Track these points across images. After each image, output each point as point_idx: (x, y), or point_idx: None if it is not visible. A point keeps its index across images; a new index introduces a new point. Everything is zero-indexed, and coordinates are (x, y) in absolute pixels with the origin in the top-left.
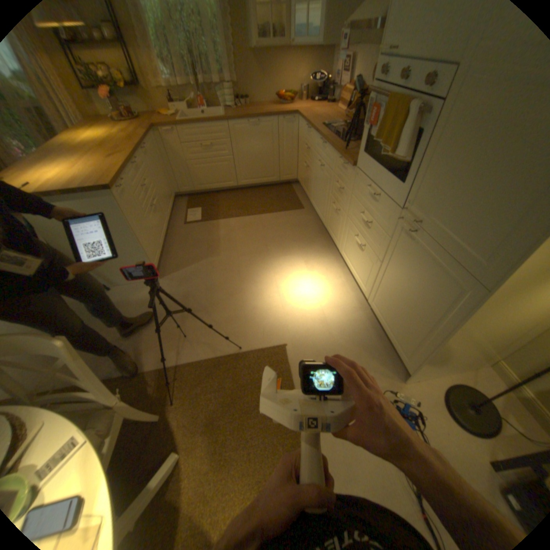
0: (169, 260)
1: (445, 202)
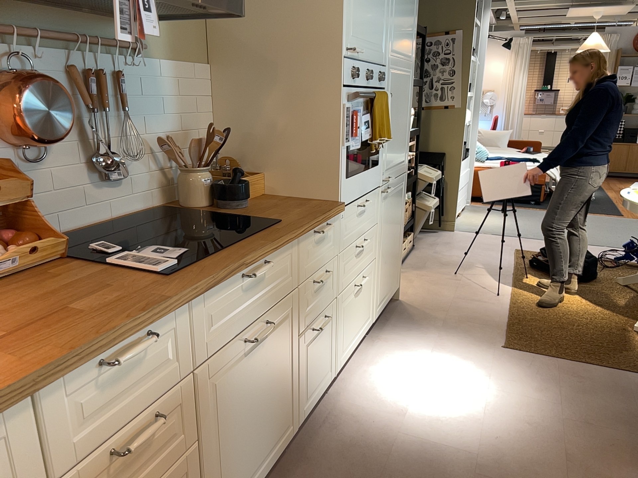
0: None
1: (395, 148)
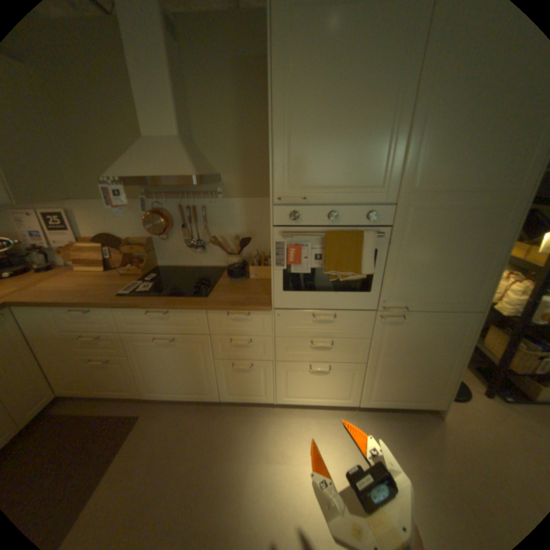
0: None
1: (428, 283)
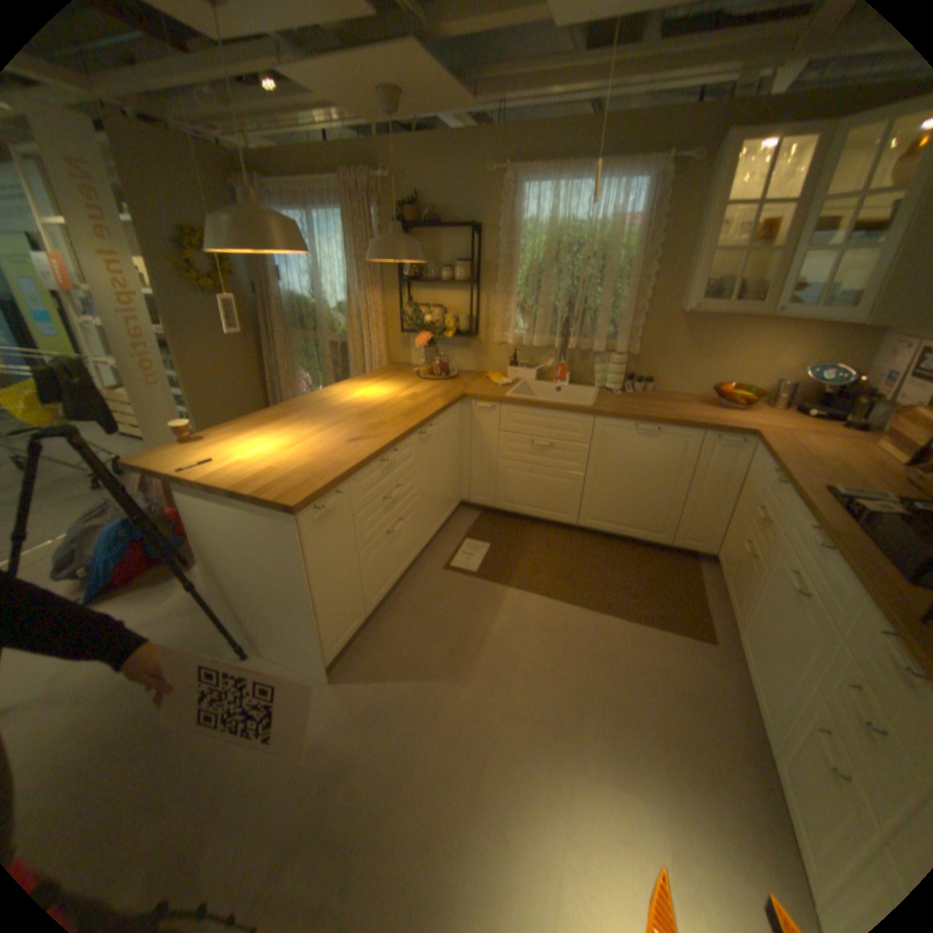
0: (371, 645)
1: None
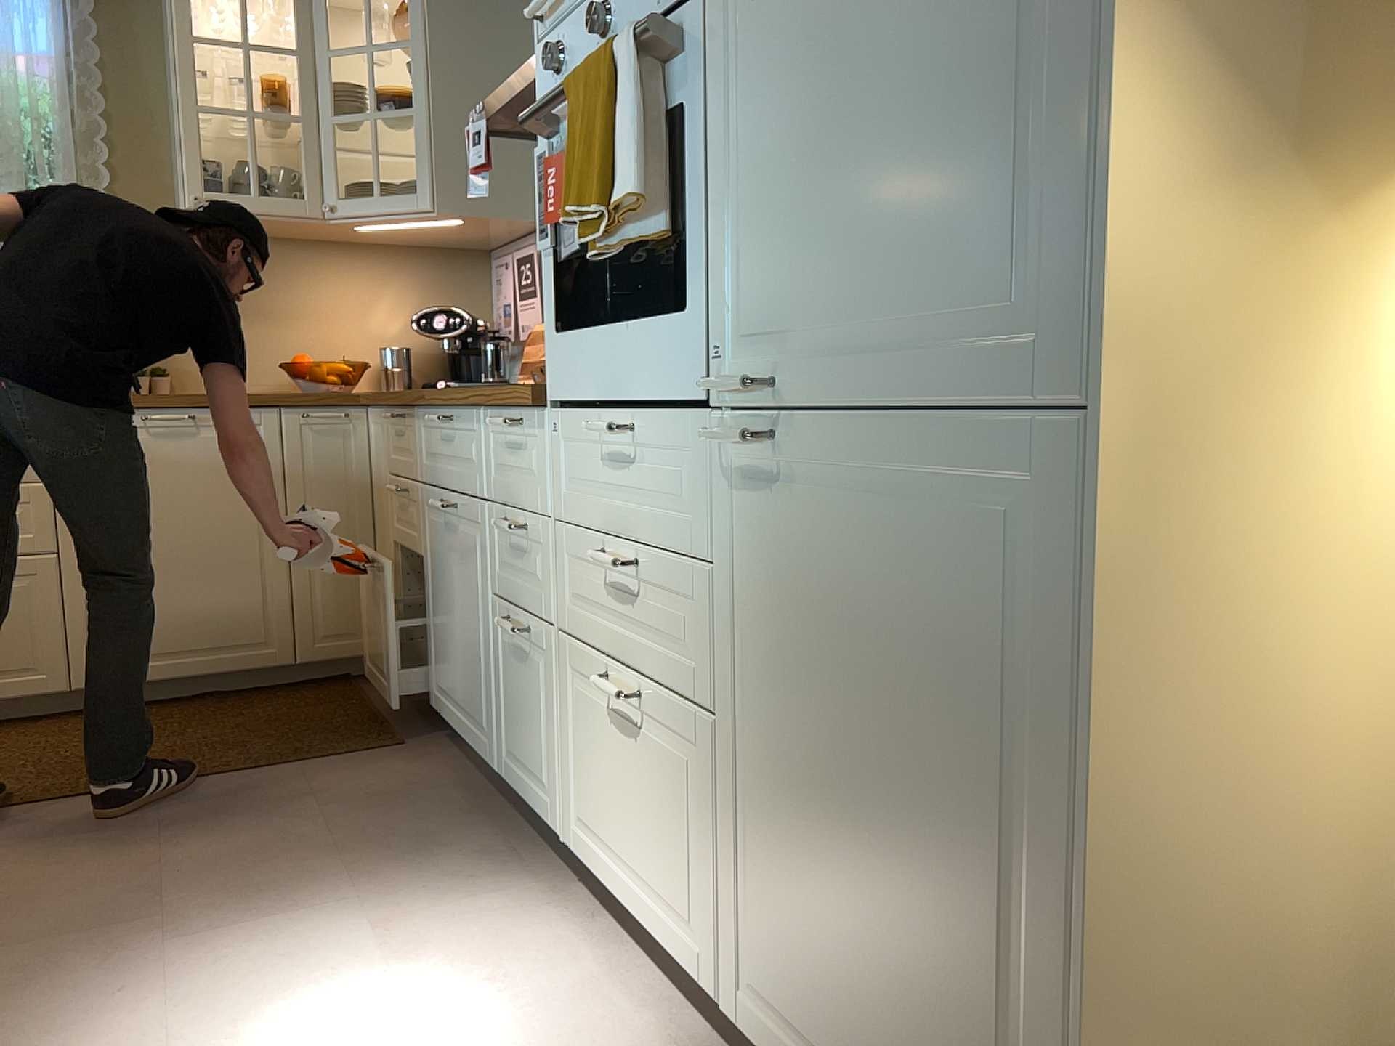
0: None
1: (832, 230)
